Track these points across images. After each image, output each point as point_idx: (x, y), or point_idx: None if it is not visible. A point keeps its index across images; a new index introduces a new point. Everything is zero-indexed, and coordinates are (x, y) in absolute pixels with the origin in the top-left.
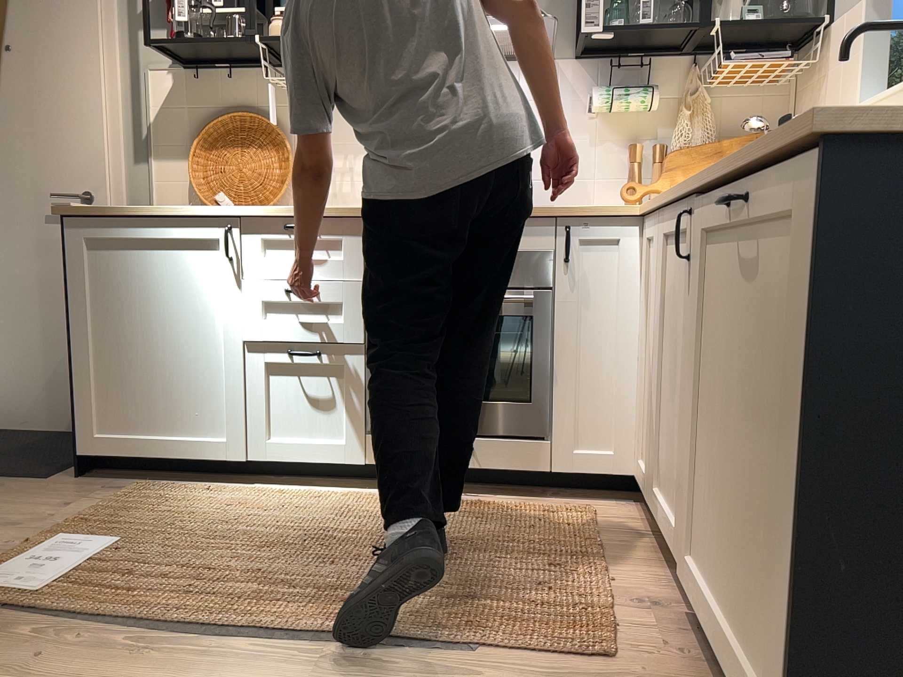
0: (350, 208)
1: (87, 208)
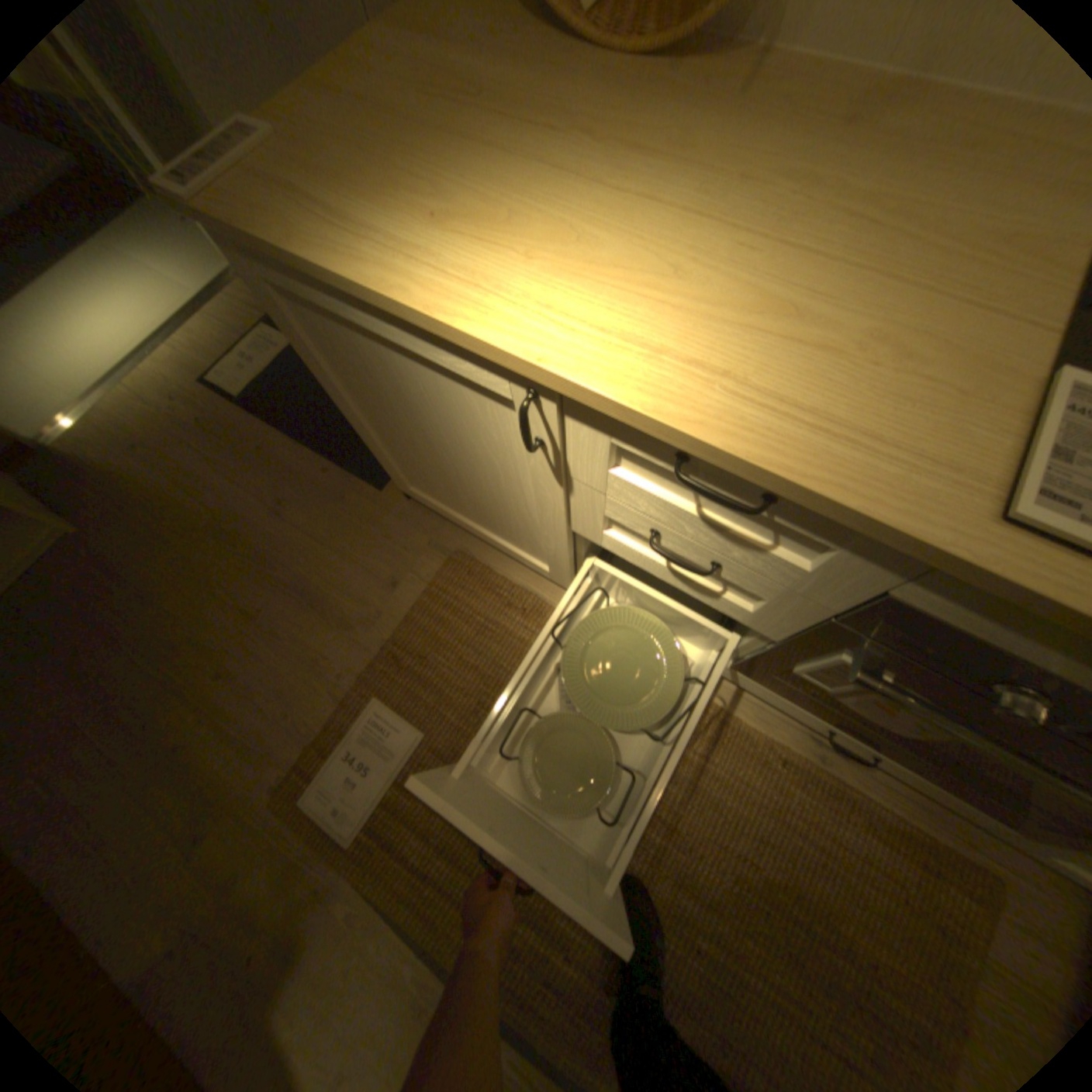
0: (939, 534)
1: (213, 213)
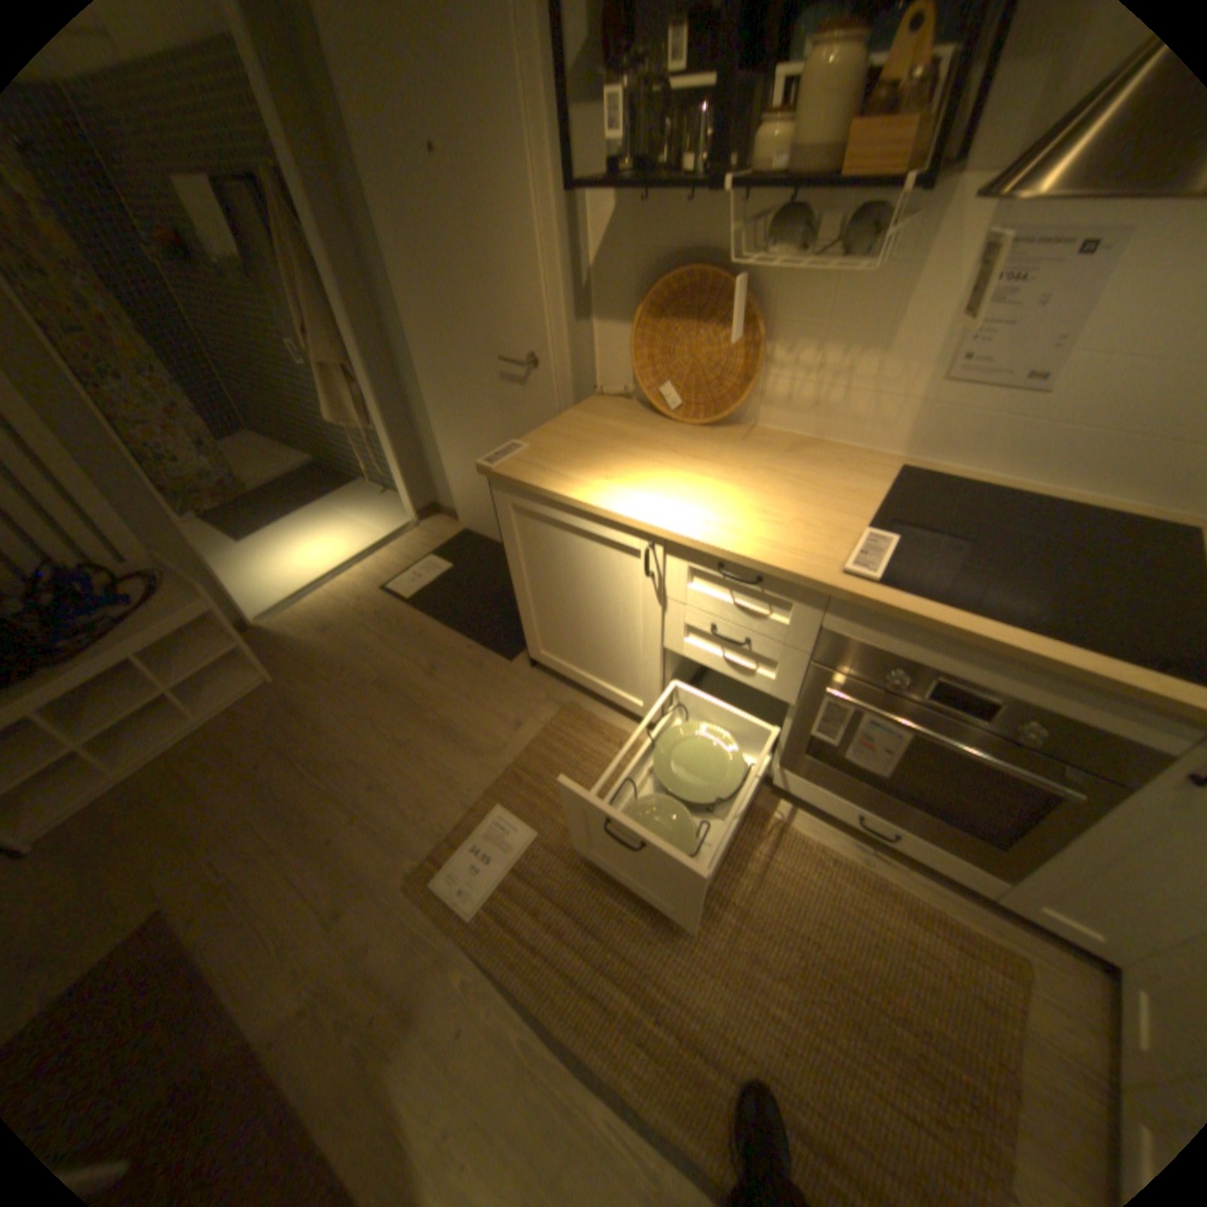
0: (816, 577)
1: (506, 475)
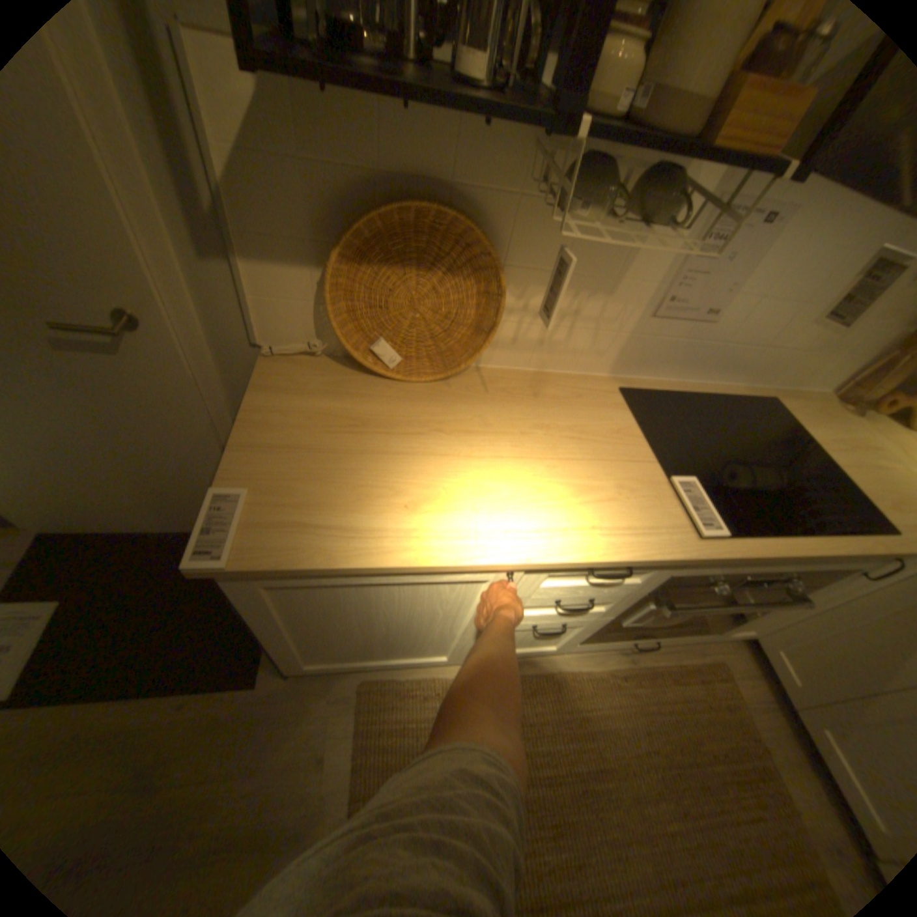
0: (692, 555)
1: (263, 567)
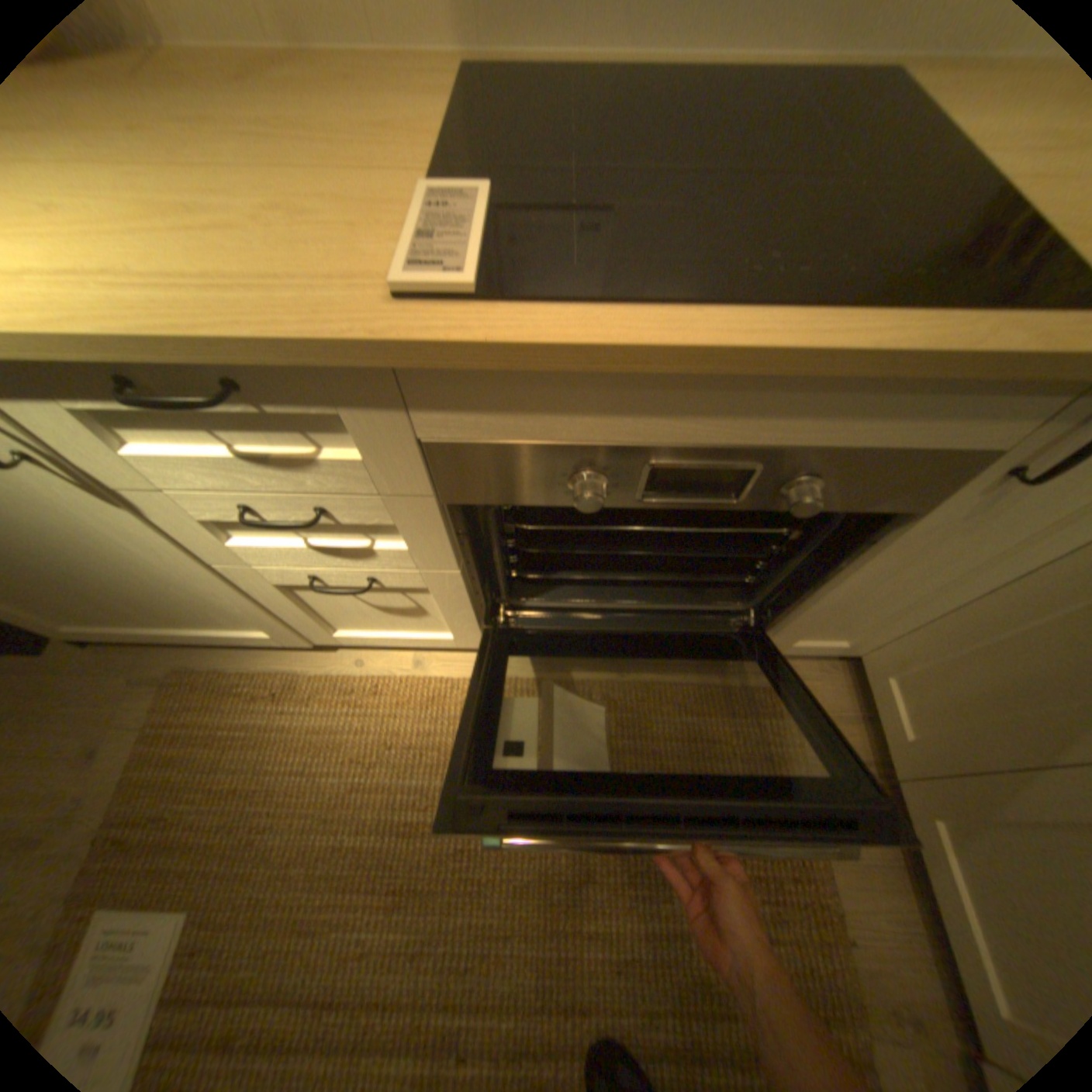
0: (330, 330)
1: None
